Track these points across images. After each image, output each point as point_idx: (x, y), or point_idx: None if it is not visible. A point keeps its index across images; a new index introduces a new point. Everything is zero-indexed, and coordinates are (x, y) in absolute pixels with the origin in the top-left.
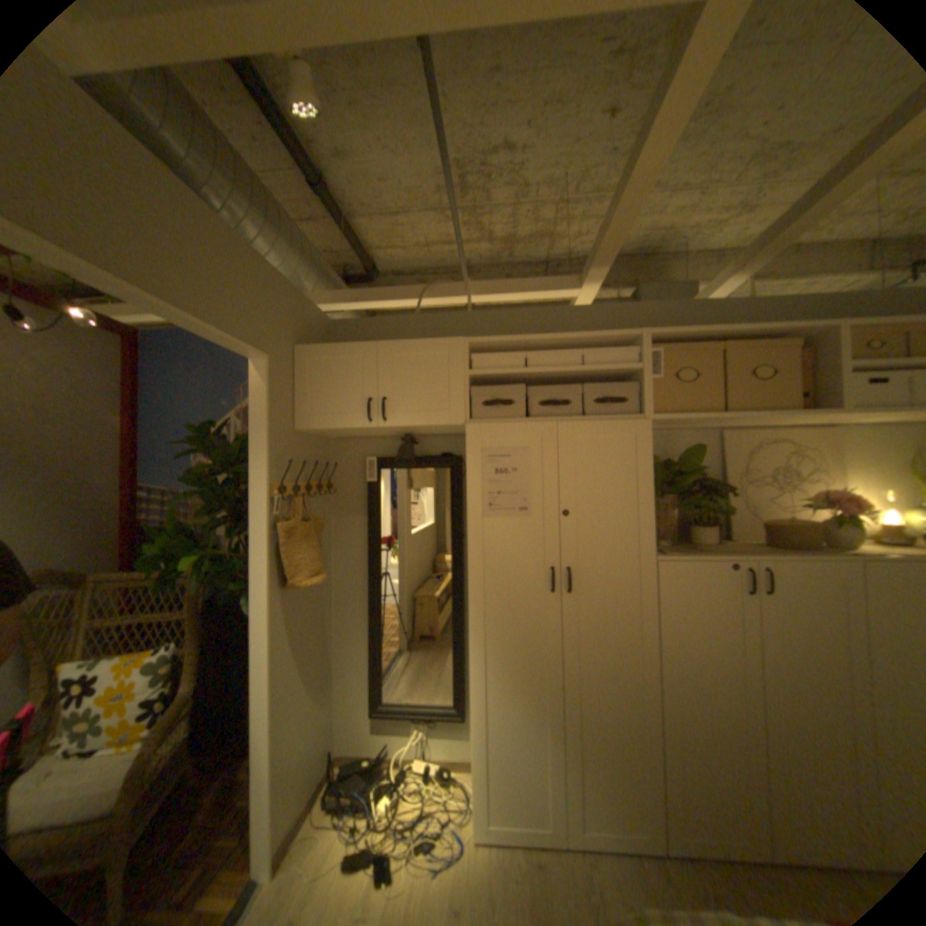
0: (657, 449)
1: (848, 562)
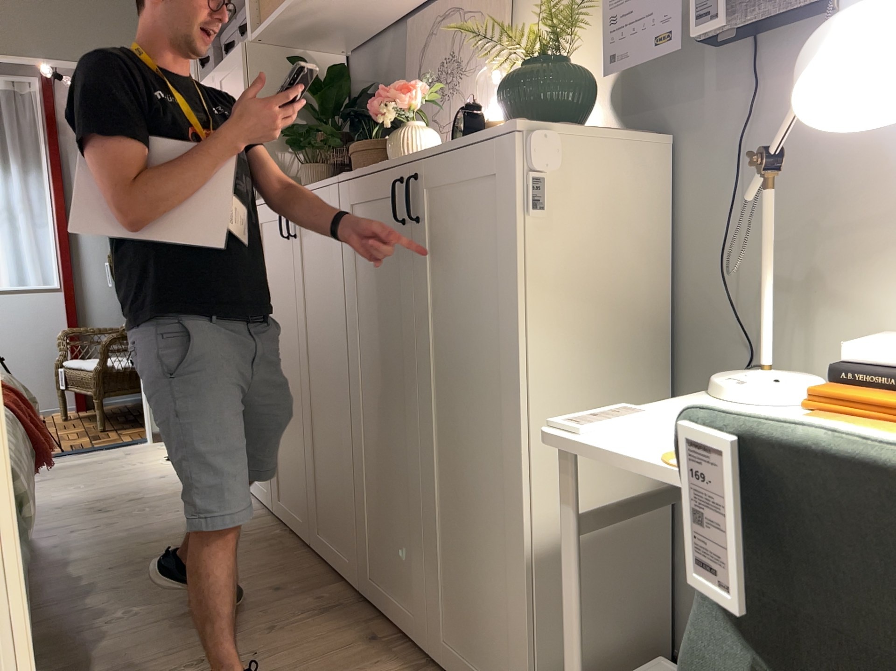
0: (370, 70)
1: (330, 185)
